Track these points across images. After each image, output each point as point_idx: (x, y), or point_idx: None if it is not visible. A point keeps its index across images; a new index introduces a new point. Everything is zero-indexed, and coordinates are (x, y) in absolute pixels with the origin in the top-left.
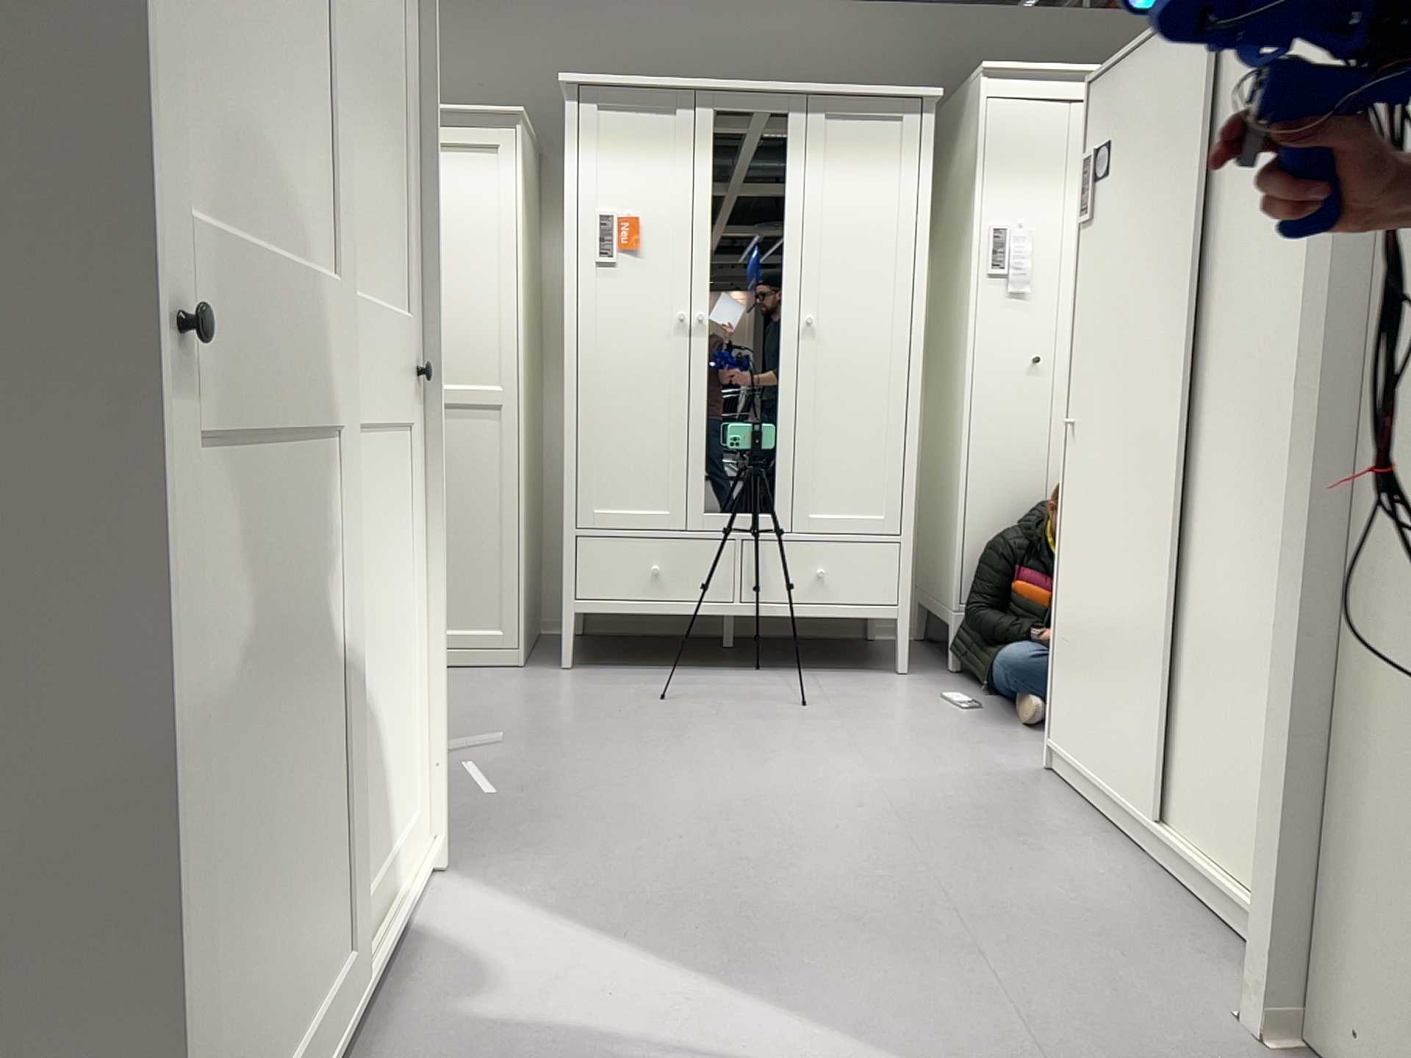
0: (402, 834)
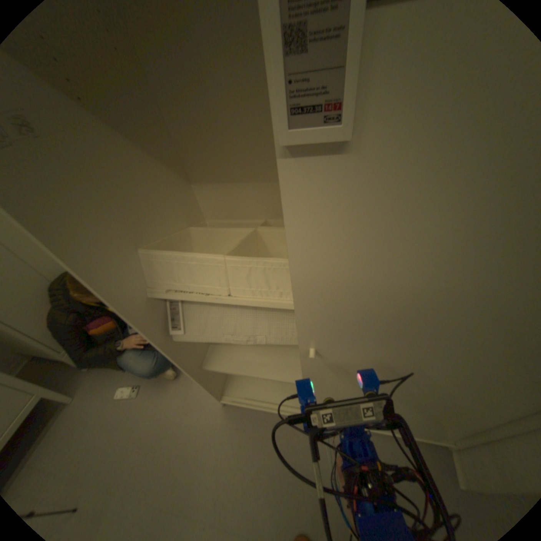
0: None
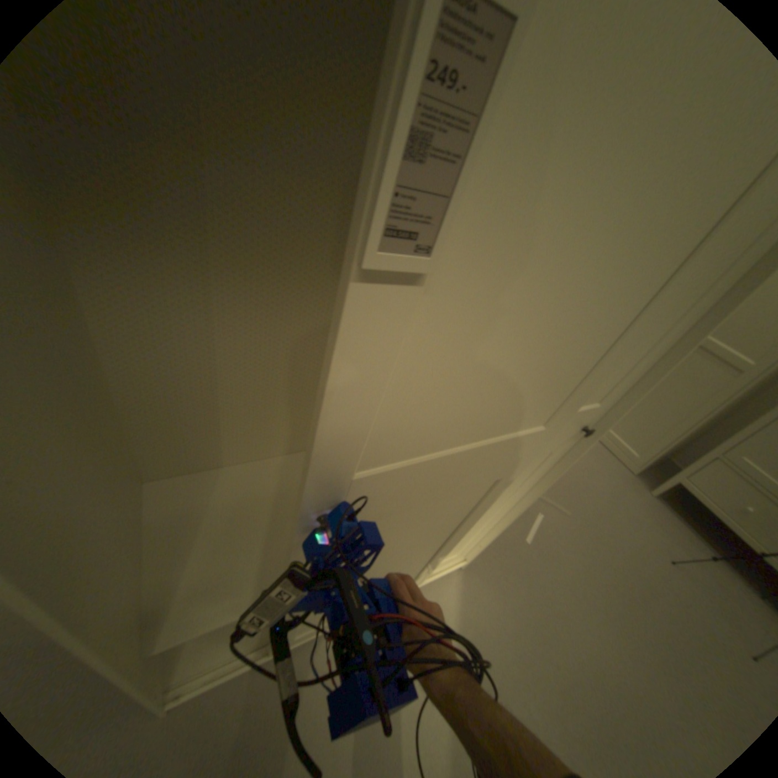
0: (444, 559)
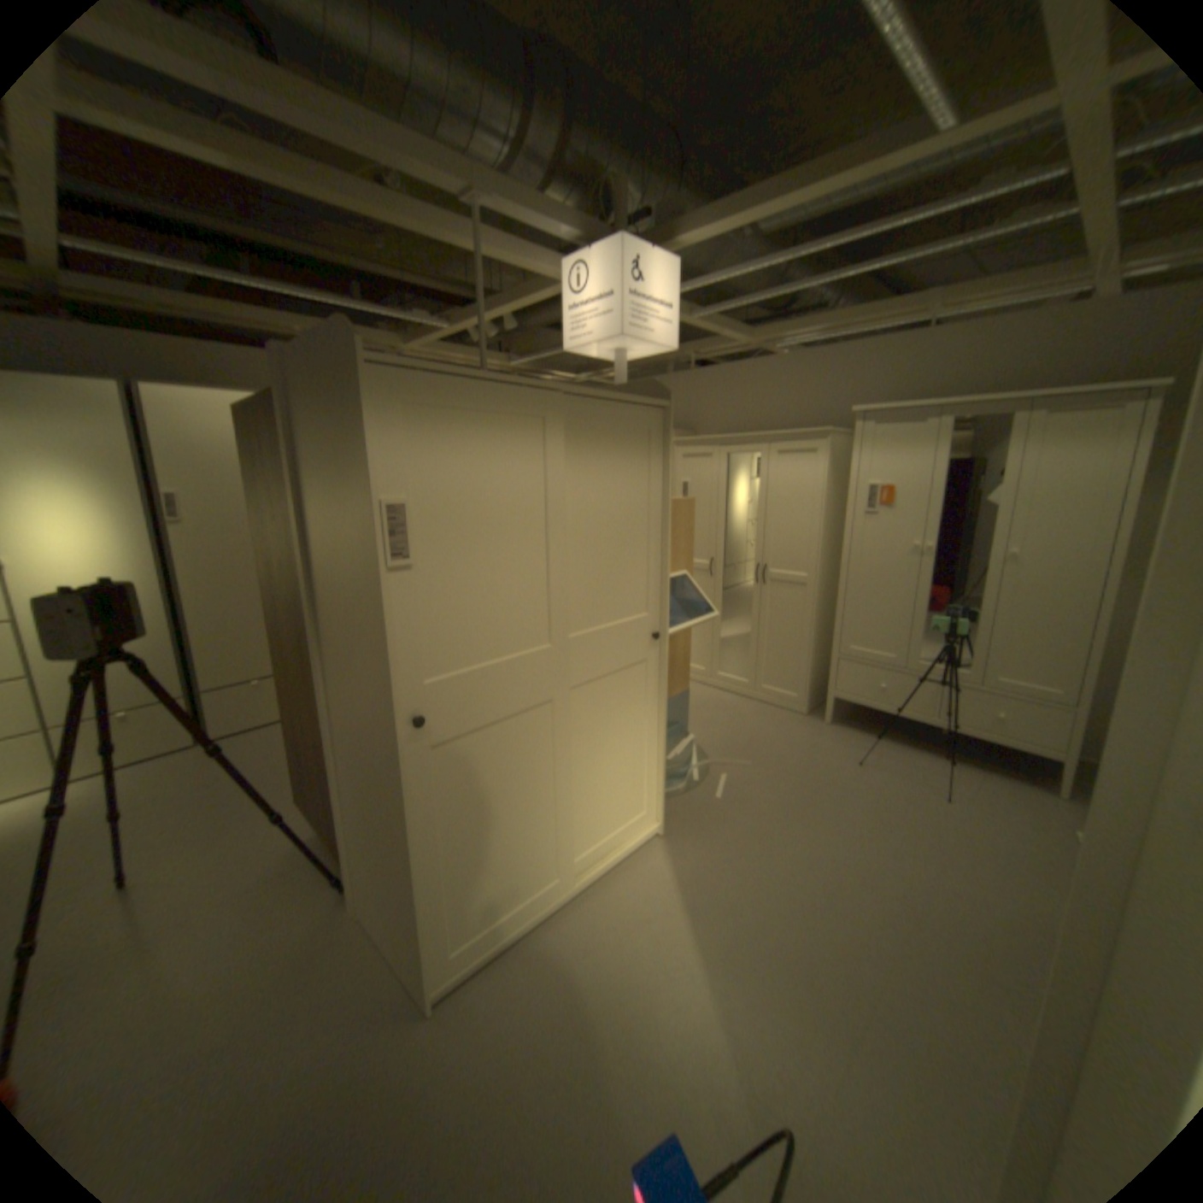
0: (632, 819)
